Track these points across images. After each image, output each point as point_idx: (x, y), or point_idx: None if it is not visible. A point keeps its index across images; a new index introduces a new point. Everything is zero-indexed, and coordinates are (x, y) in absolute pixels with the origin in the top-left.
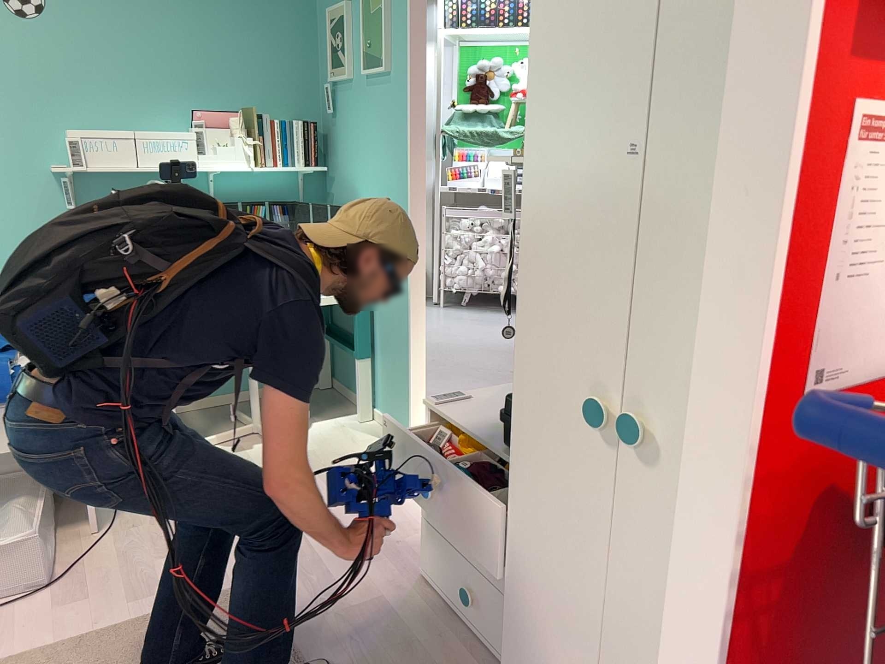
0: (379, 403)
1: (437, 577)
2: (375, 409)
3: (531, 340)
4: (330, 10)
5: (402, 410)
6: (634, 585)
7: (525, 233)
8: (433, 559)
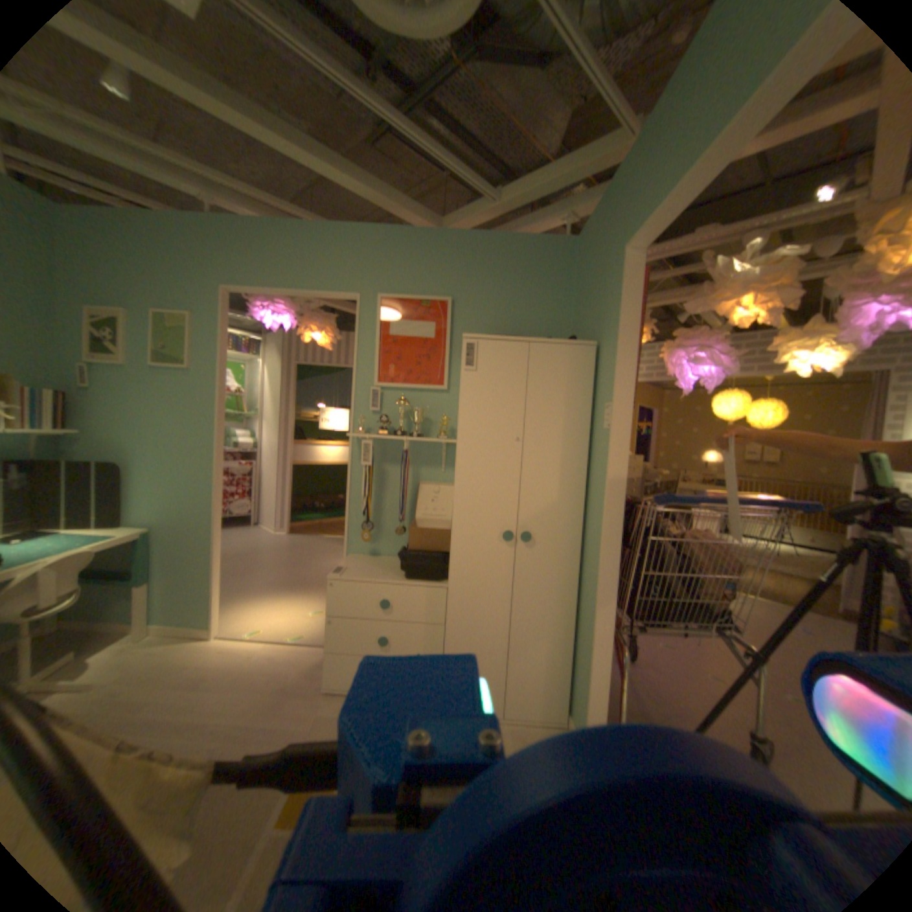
0: (155, 620)
1: (342, 685)
2: (148, 627)
3: (461, 517)
4: (90, 309)
5: (196, 614)
6: (523, 597)
7: (455, 473)
8: (337, 676)
